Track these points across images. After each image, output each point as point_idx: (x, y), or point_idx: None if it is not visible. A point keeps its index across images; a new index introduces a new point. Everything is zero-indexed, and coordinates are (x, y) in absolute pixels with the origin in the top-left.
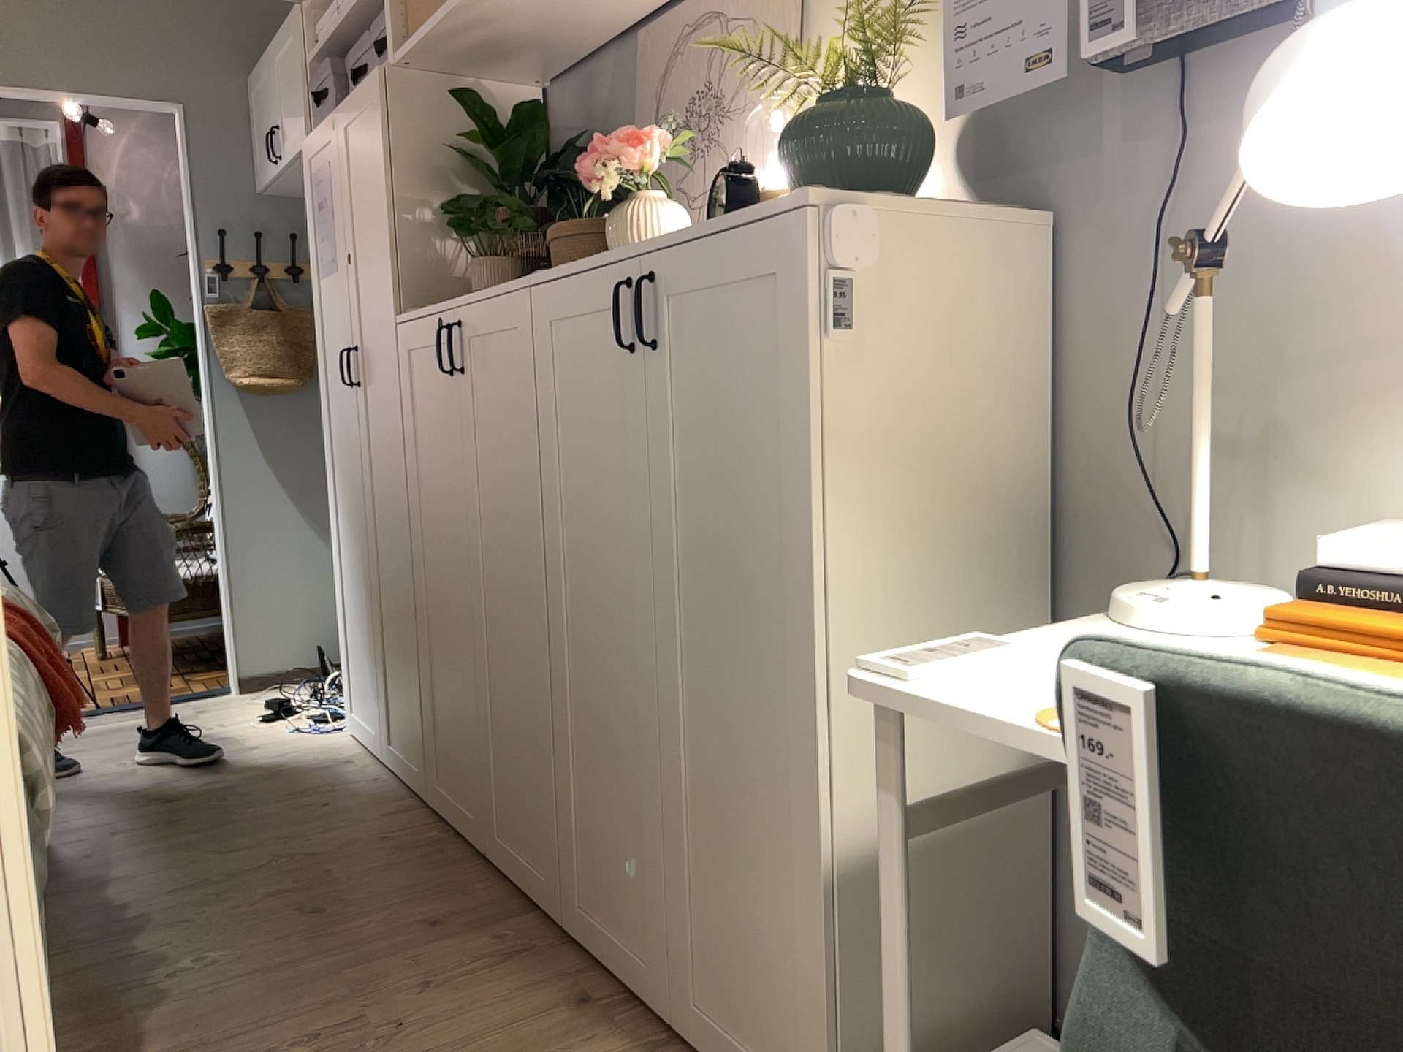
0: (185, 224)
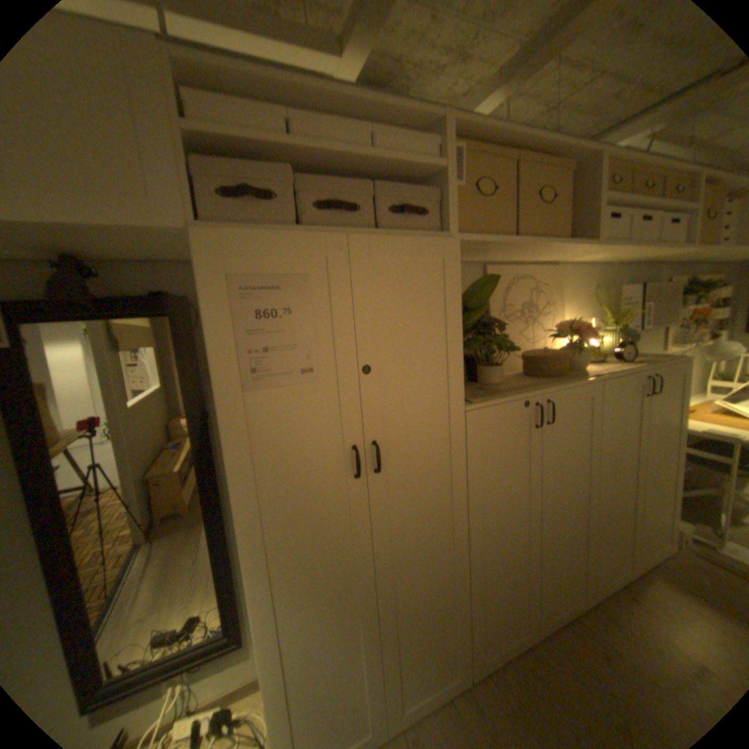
0: None
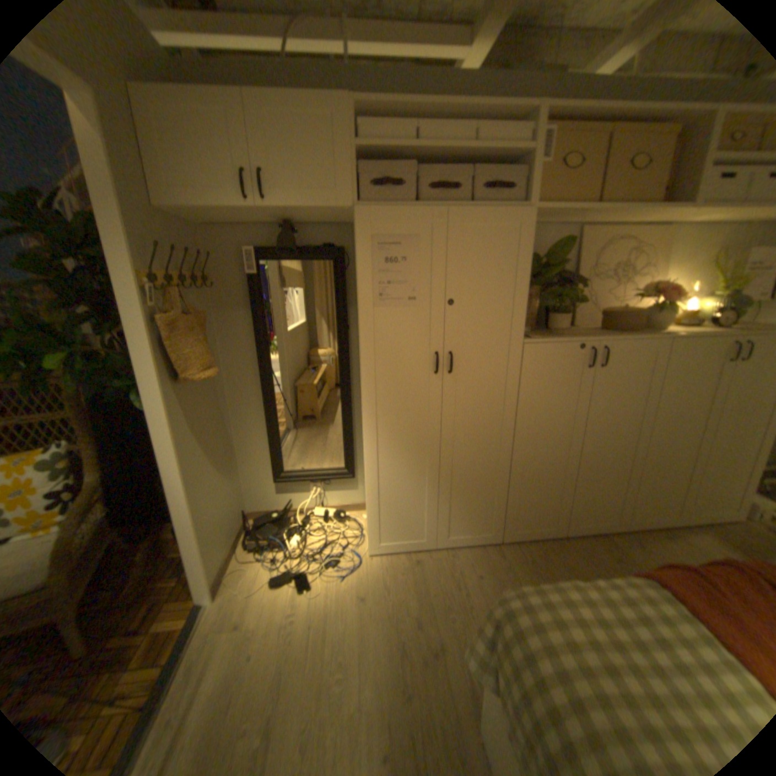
0: (103, 230)
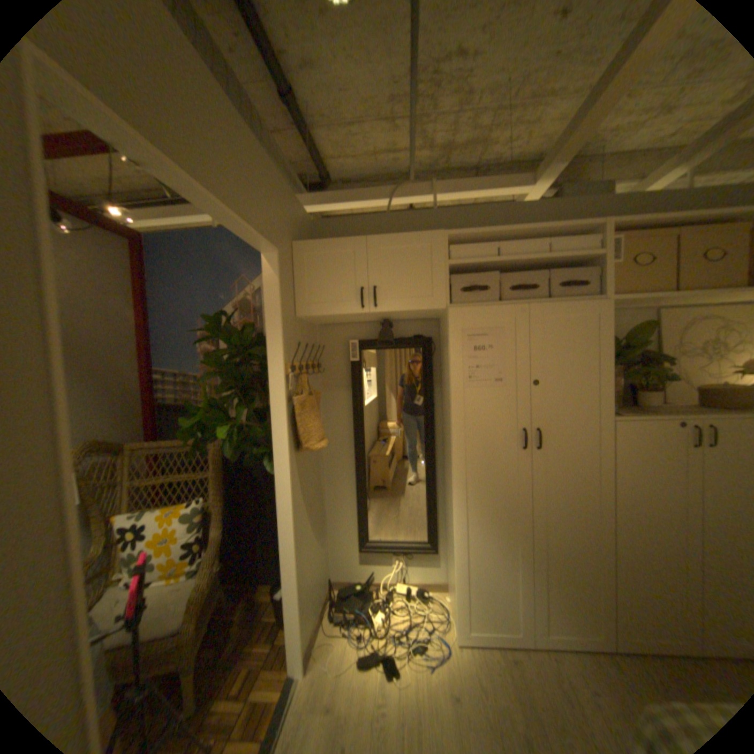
0: (269, 336)
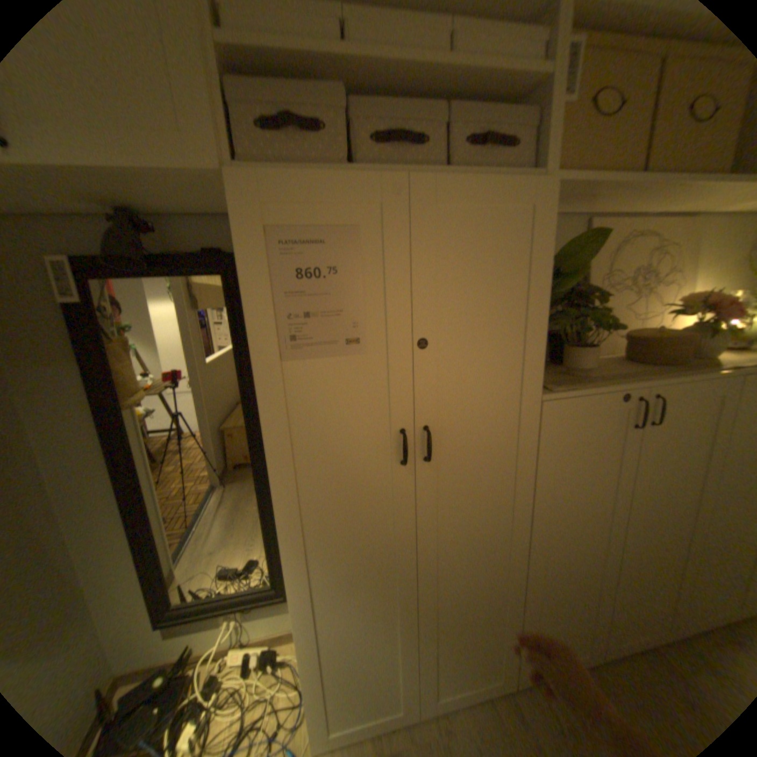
0: None
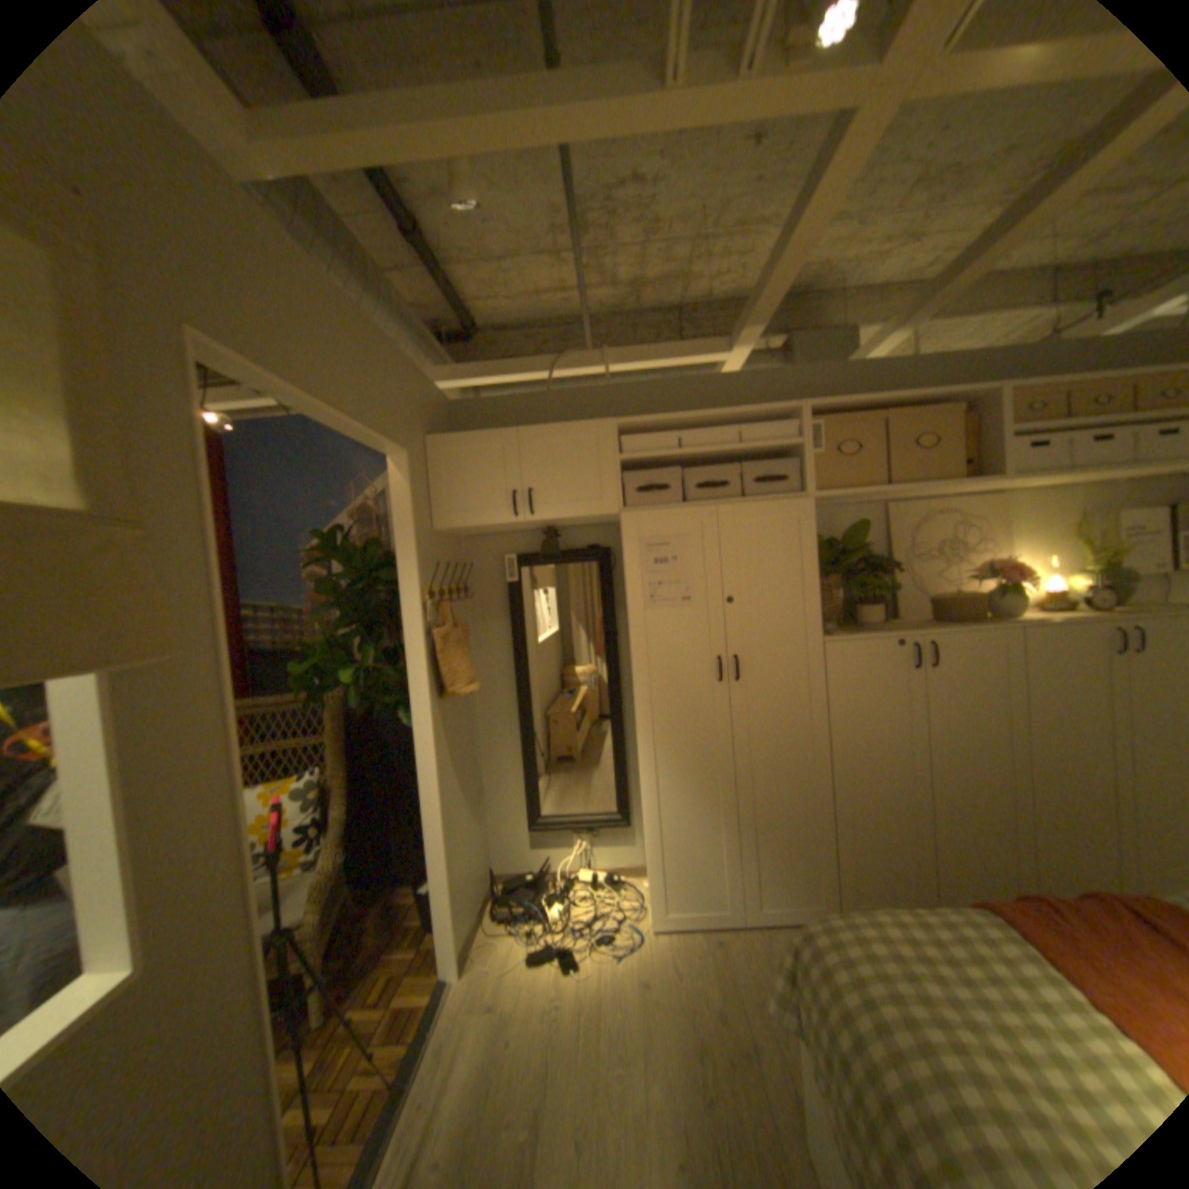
0: (398, 557)
